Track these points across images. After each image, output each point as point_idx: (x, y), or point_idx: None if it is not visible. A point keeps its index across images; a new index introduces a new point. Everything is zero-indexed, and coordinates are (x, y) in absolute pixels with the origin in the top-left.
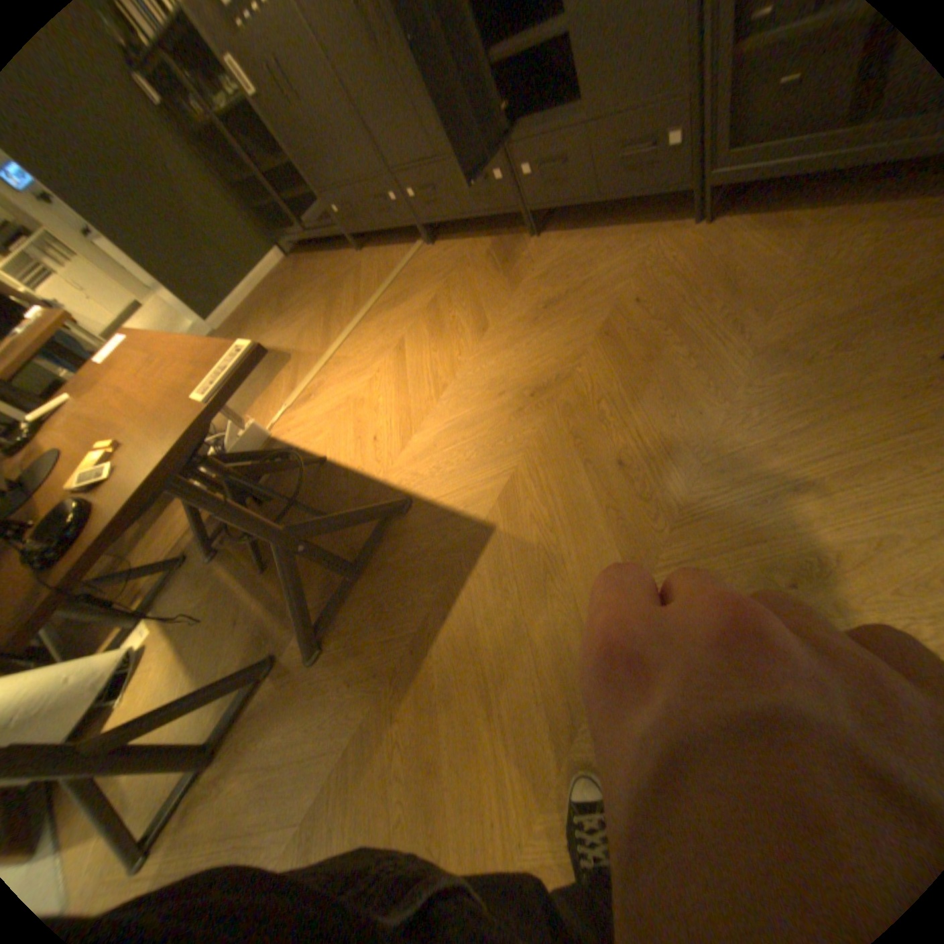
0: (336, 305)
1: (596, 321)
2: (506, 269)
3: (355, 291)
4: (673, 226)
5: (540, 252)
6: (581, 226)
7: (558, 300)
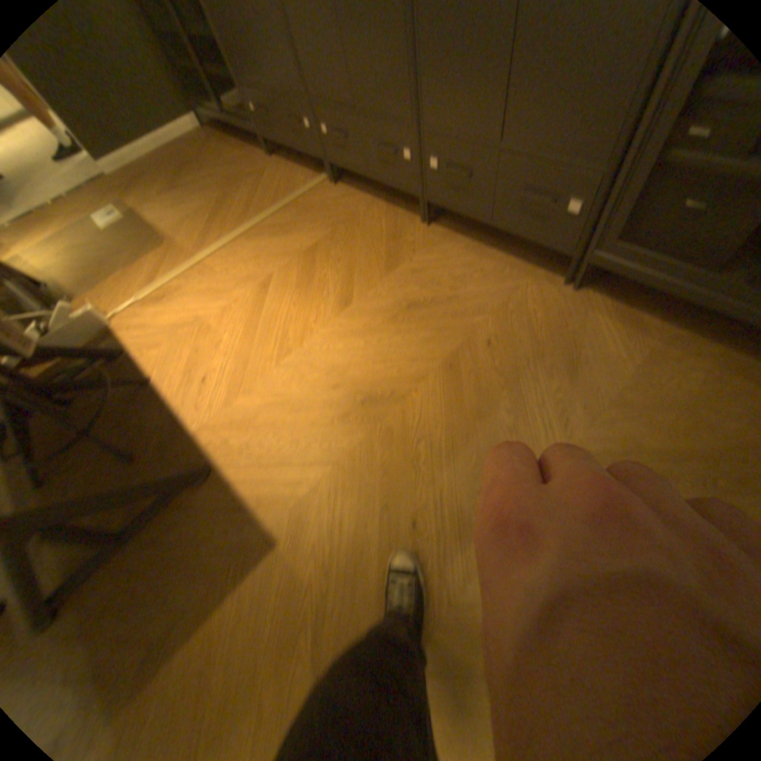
0: (225, 205)
1: (446, 346)
2: (388, 246)
3: (248, 198)
4: (544, 276)
5: (423, 242)
6: (468, 234)
7: (421, 305)
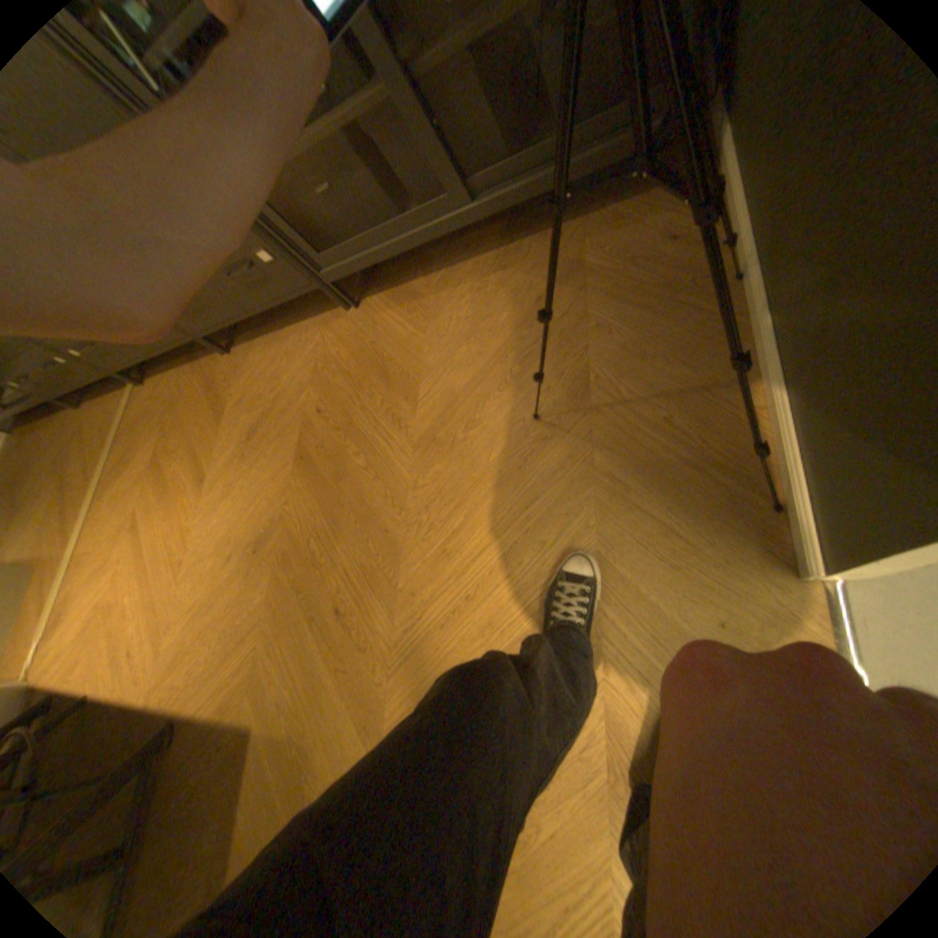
0: (69, 486)
1: (292, 445)
2: (211, 401)
3: (84, 463)
4: (332, 317)
5: (235, 372)
6: (263, 333)
7: (258, 427)
